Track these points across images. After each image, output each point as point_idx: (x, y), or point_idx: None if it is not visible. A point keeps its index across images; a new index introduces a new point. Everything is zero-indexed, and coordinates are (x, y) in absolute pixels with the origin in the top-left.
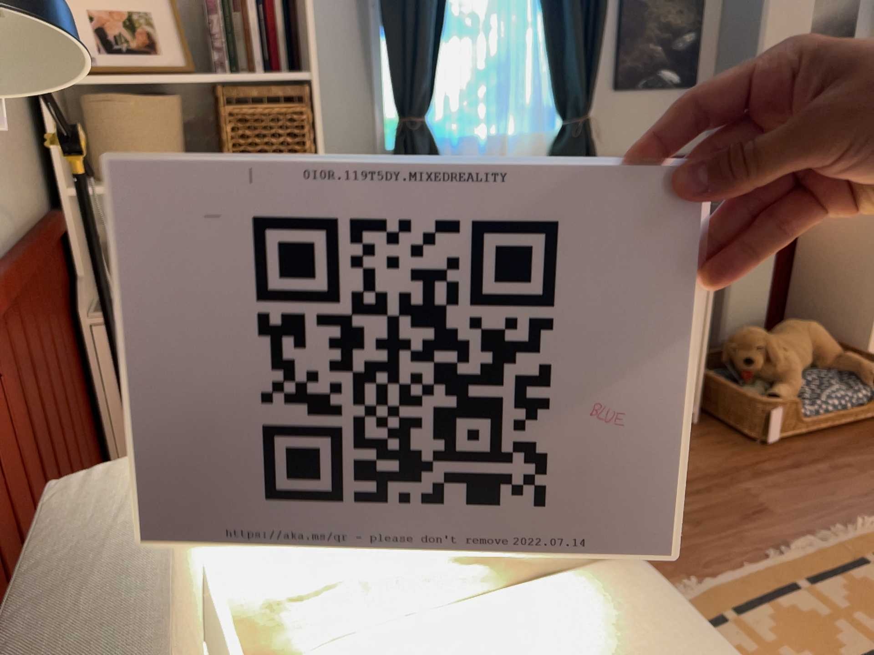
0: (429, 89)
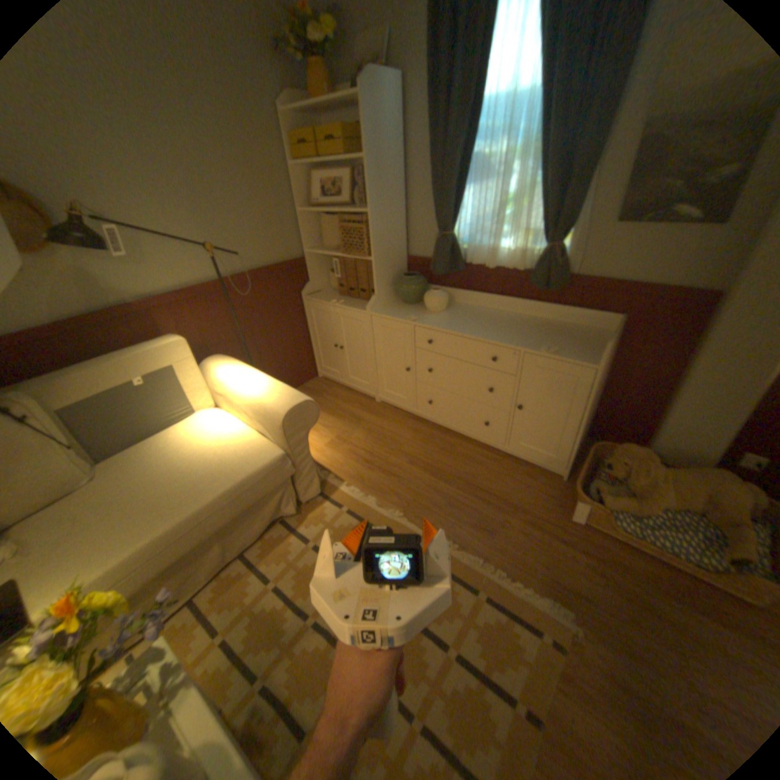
0: (452, 215)
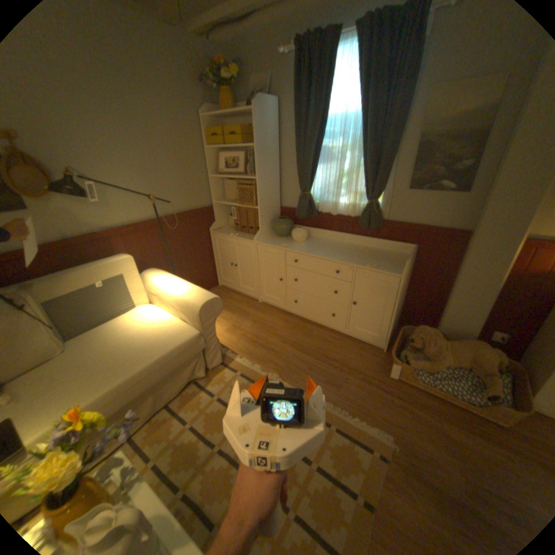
0: (309, 182)
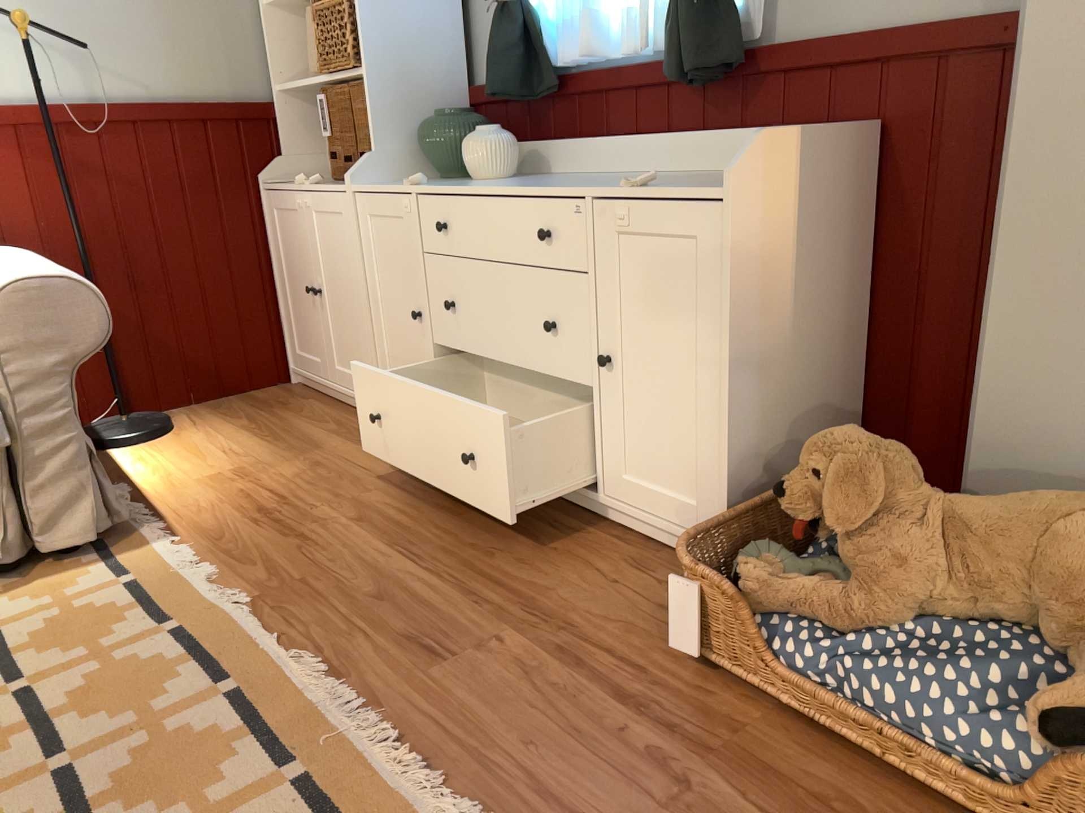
0: None
